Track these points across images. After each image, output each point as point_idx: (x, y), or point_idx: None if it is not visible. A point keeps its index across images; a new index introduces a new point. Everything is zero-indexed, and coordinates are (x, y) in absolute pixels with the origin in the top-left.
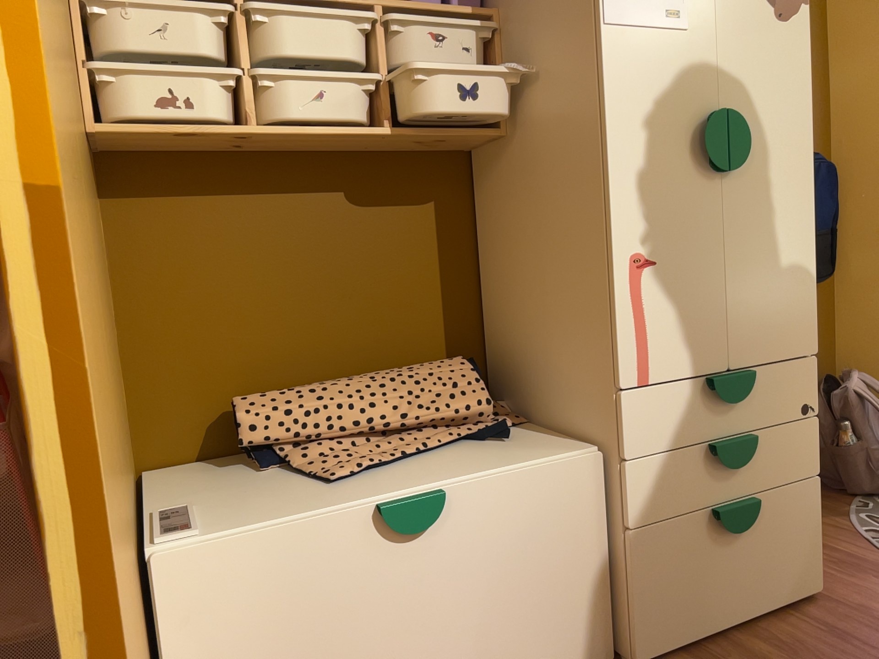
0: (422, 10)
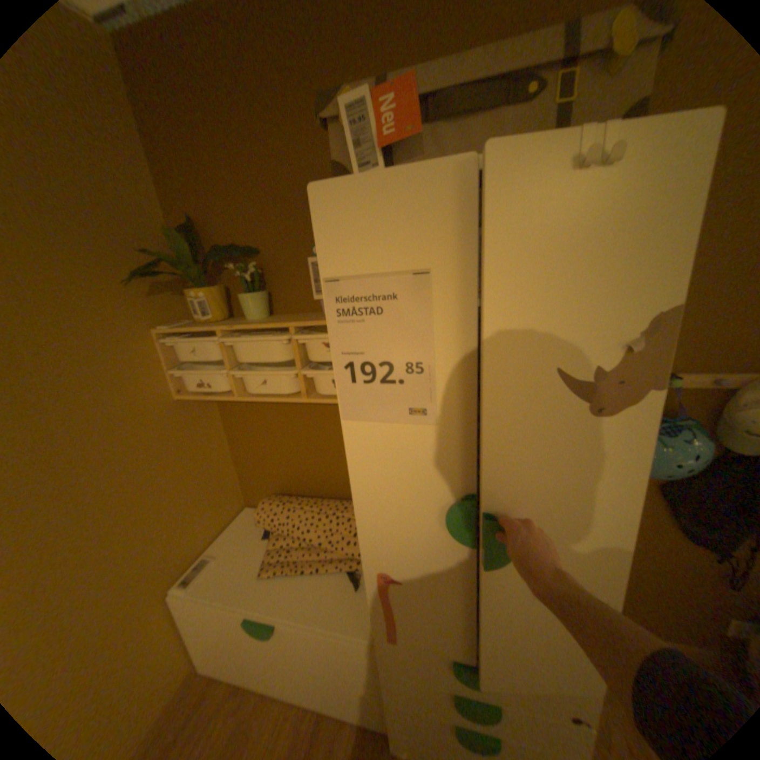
0: (322, 323)
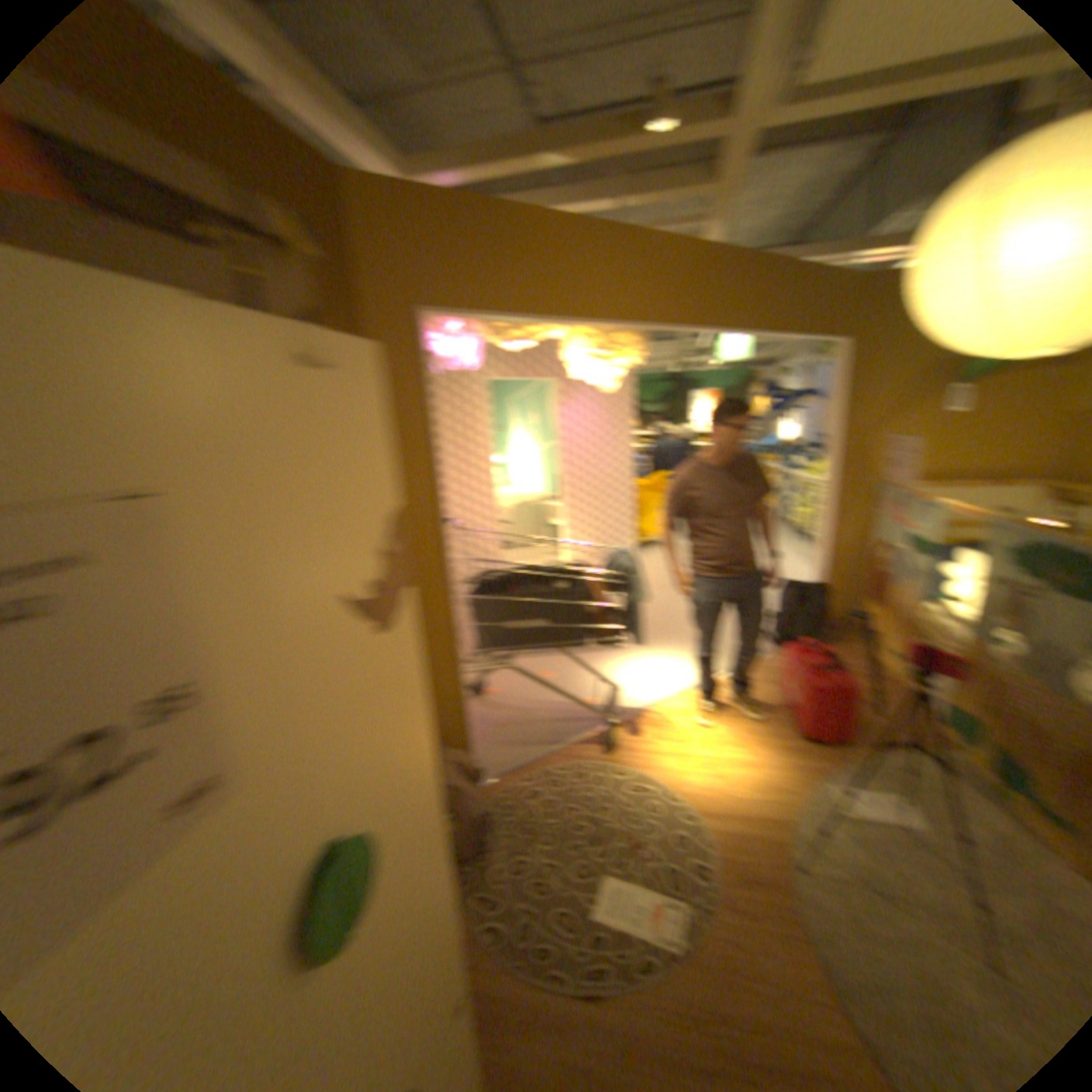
0: None
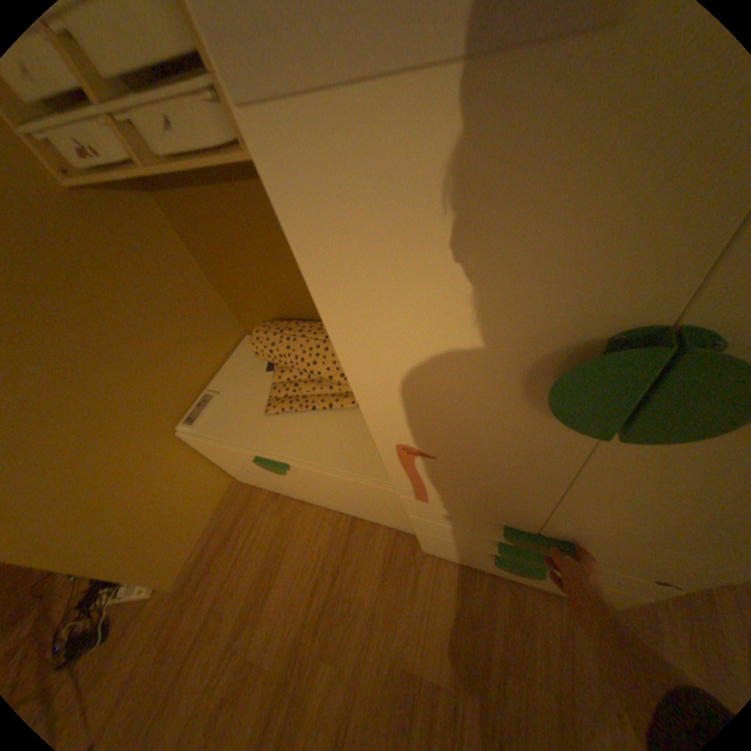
0: None
